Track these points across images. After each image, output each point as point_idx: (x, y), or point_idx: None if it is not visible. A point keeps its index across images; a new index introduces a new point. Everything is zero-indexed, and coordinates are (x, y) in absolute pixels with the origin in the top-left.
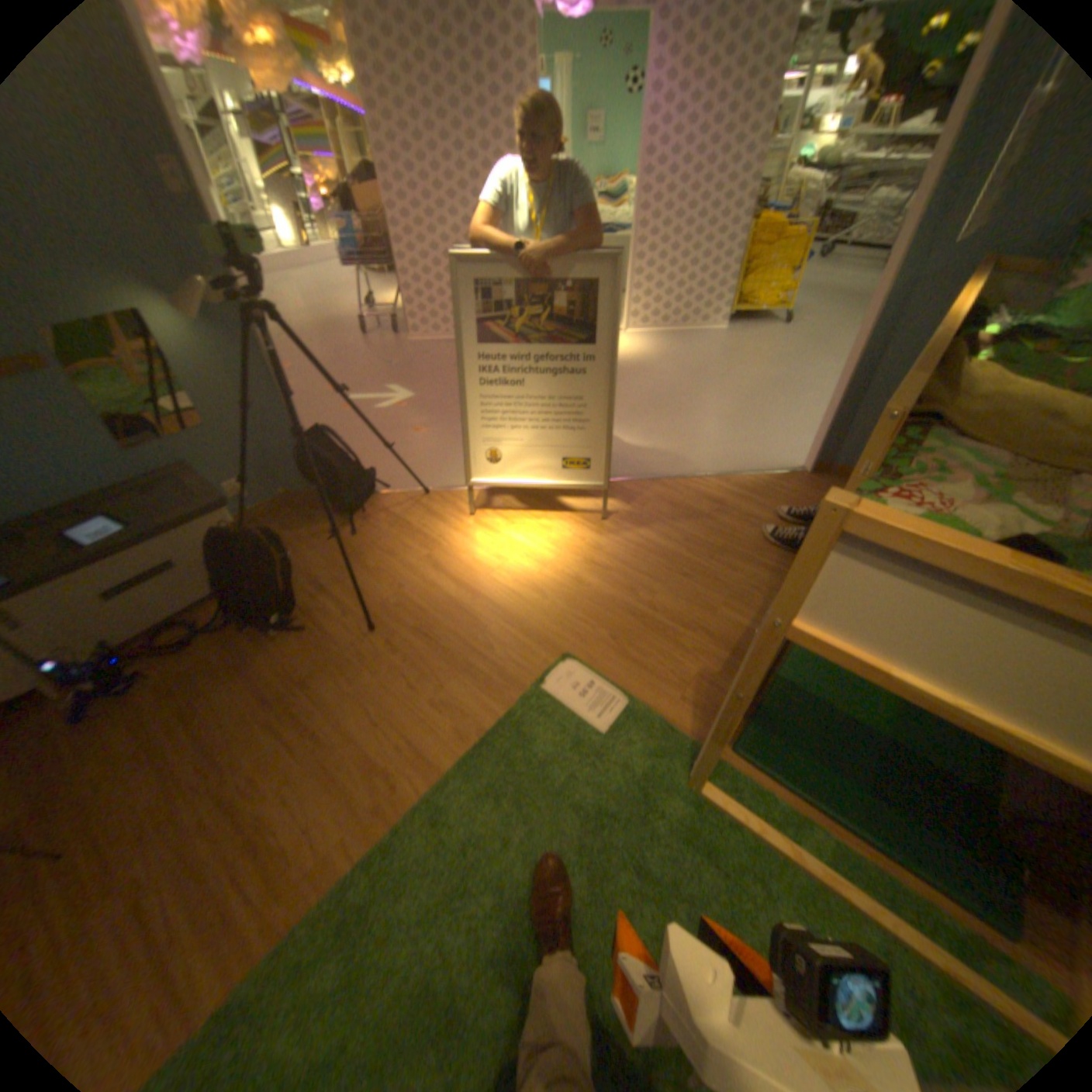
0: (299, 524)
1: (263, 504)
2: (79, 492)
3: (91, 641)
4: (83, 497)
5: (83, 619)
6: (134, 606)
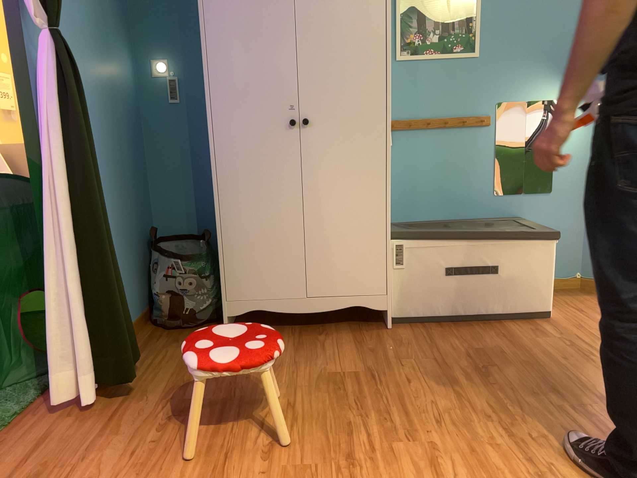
0: (591, 303)
1: (558, 280)
2: (453, 213)
3: (422, 301)
4: (453, 217)
5: (429, 281)
6: (458, 290)
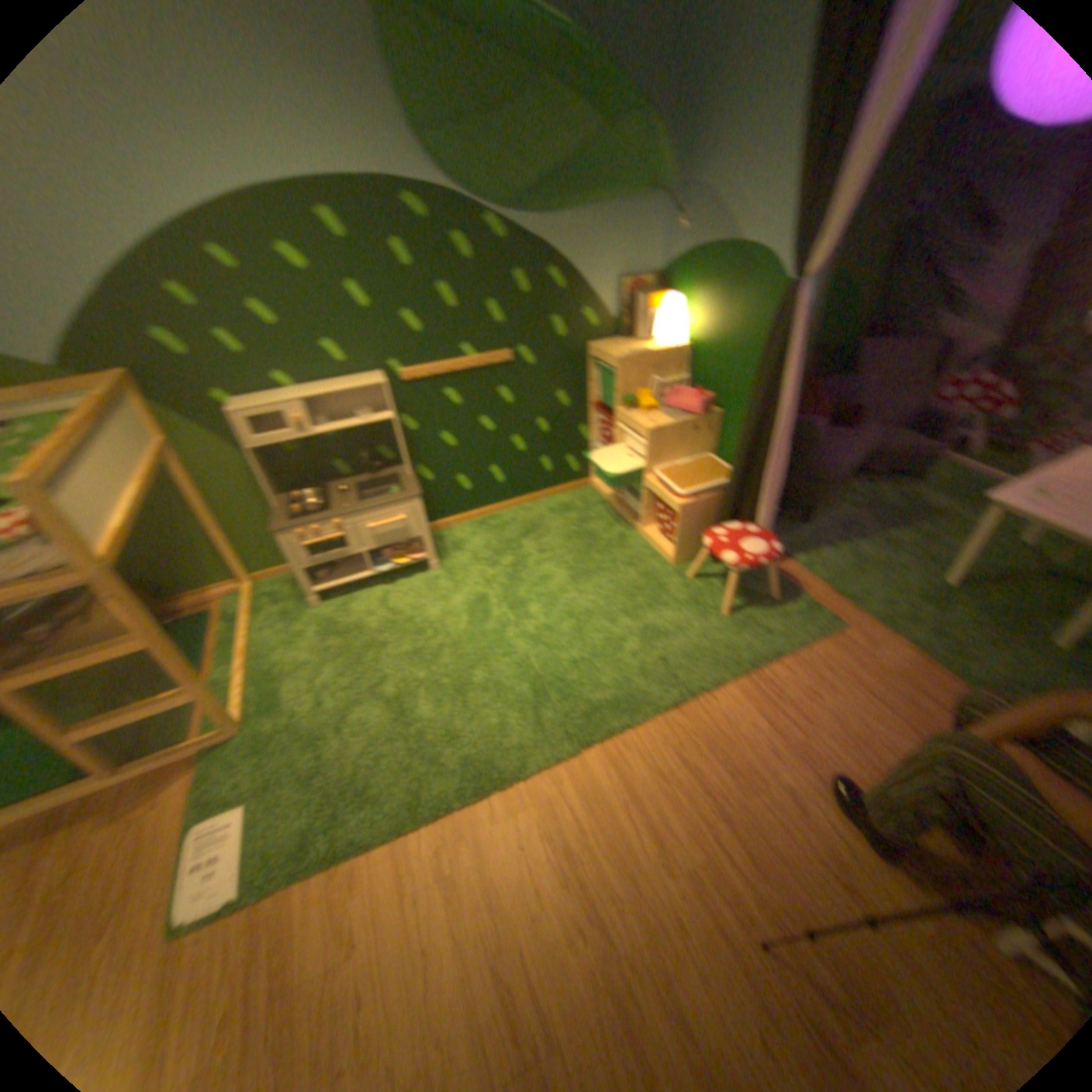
0: None
1: None
2: None
3: None
4: None
5: None
6: None
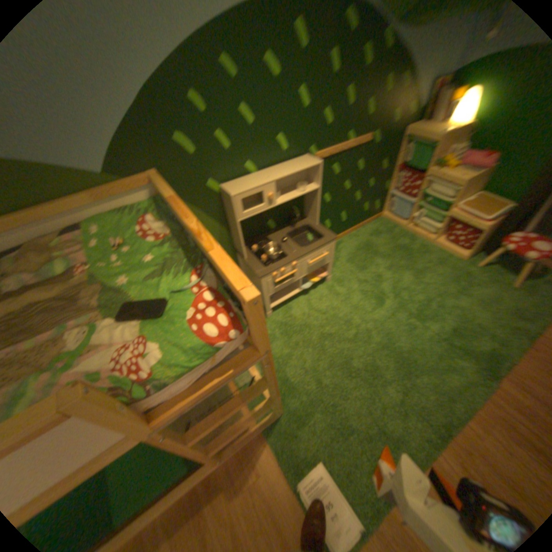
0: None
1: None
2: None
3: None
4: None
5: None
6: None
